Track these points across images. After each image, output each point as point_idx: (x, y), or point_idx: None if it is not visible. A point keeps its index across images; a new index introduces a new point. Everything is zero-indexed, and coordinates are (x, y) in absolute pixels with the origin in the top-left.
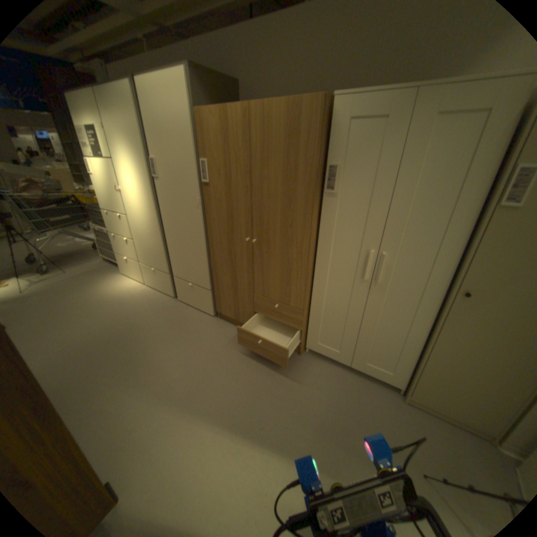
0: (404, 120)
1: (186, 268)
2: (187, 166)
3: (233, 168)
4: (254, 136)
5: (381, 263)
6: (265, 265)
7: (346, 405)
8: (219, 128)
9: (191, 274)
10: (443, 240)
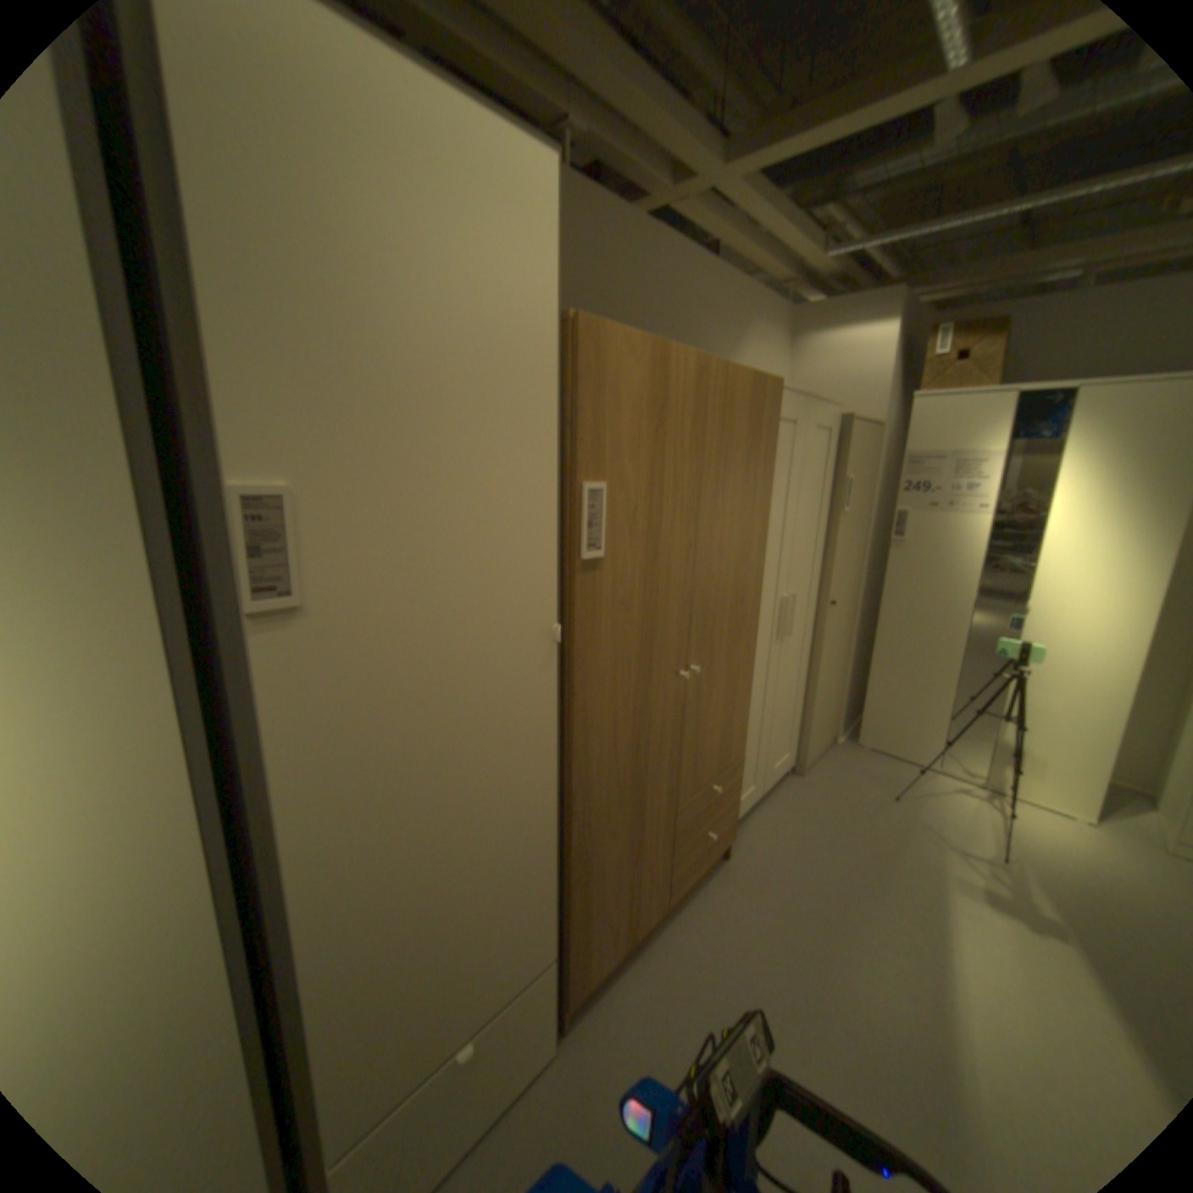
0: (804, 430)
1: (440, 1001)
2: (518, 510)
3: (666, 502)
4: (709, 427)
5: (790, 609)
6: (701, 714)
7: (825, 832)
8: (645, 395)
9: (464, 1000)
10: (814, 557)
